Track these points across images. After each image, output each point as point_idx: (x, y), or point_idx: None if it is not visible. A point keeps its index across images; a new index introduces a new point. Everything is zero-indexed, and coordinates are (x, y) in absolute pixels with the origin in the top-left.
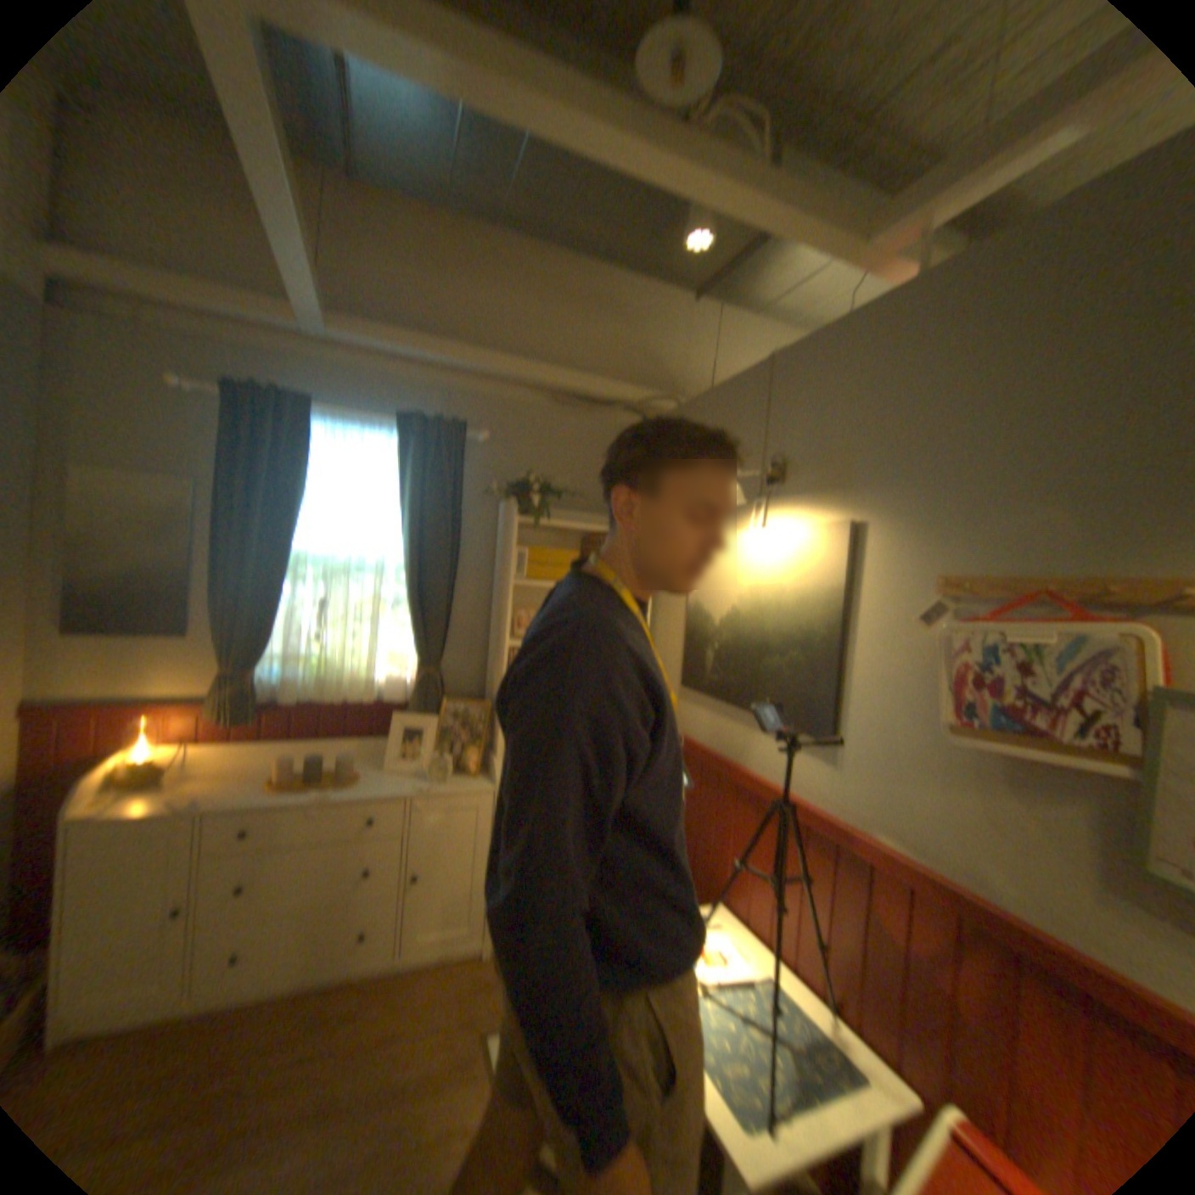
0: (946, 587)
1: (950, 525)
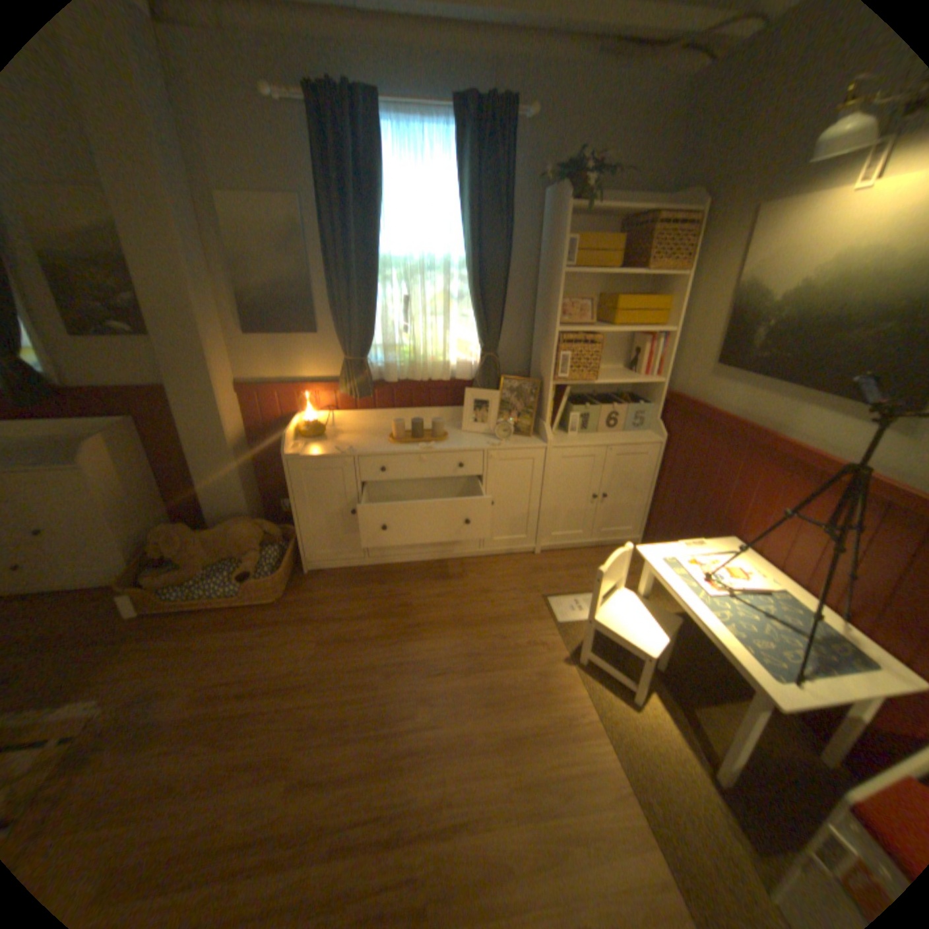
0: None
1: None
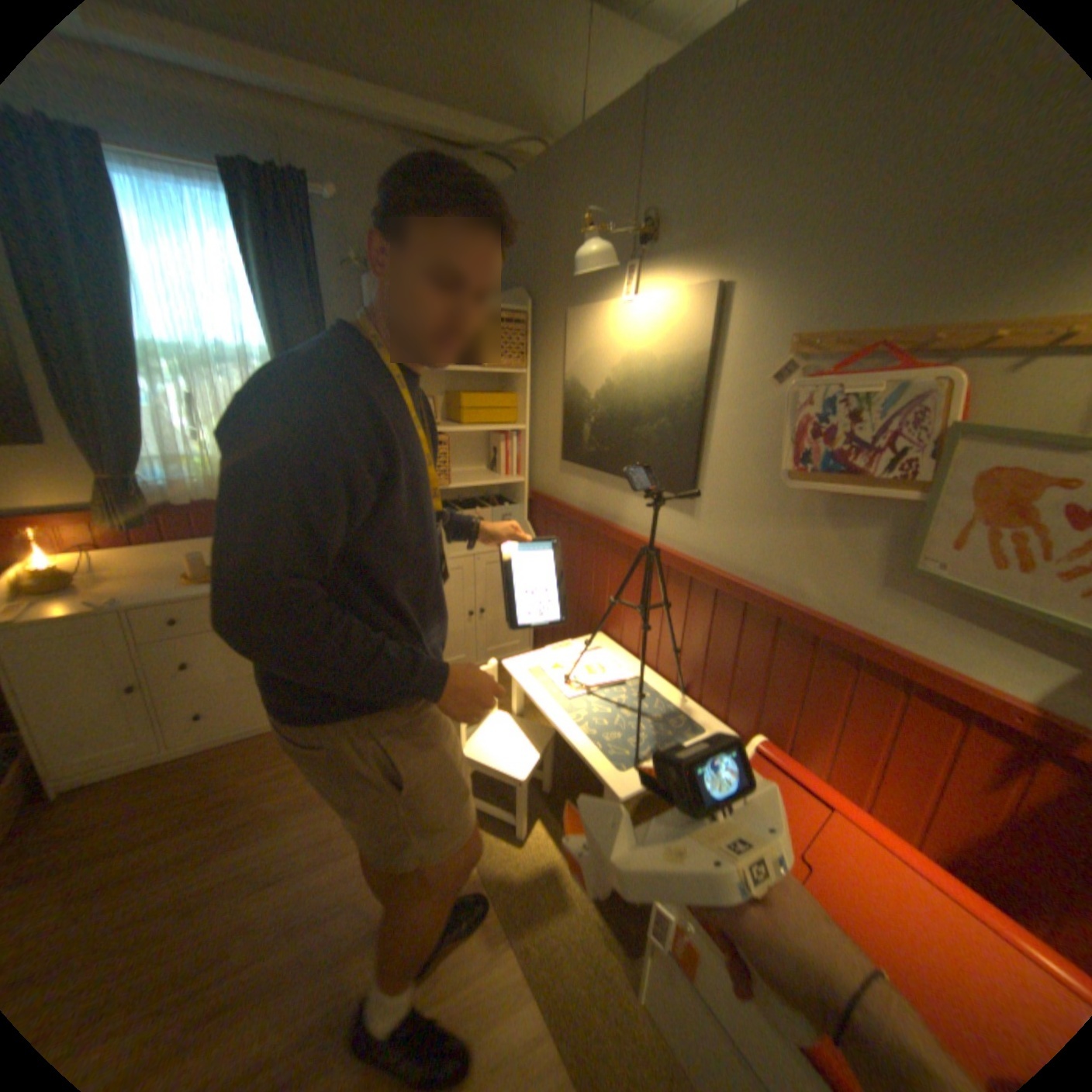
0: (798, 346)
1: (809, 281)
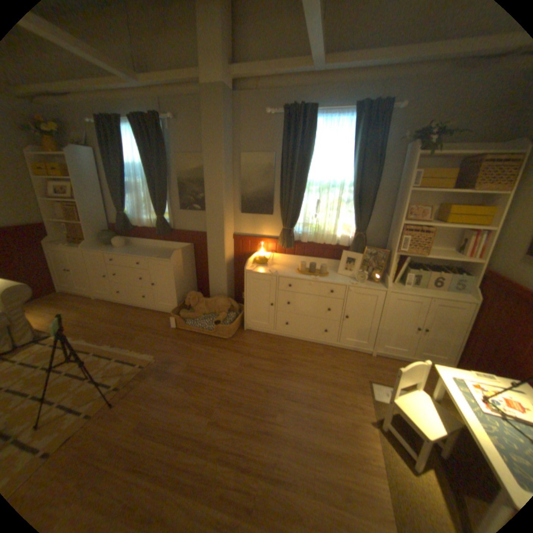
0: None
1: None
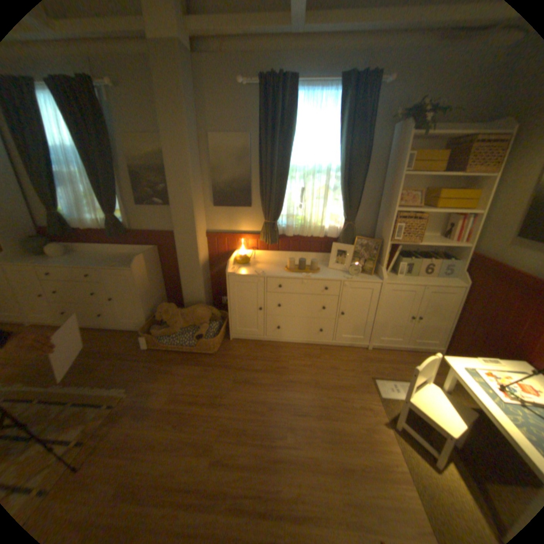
0: None
1: None
